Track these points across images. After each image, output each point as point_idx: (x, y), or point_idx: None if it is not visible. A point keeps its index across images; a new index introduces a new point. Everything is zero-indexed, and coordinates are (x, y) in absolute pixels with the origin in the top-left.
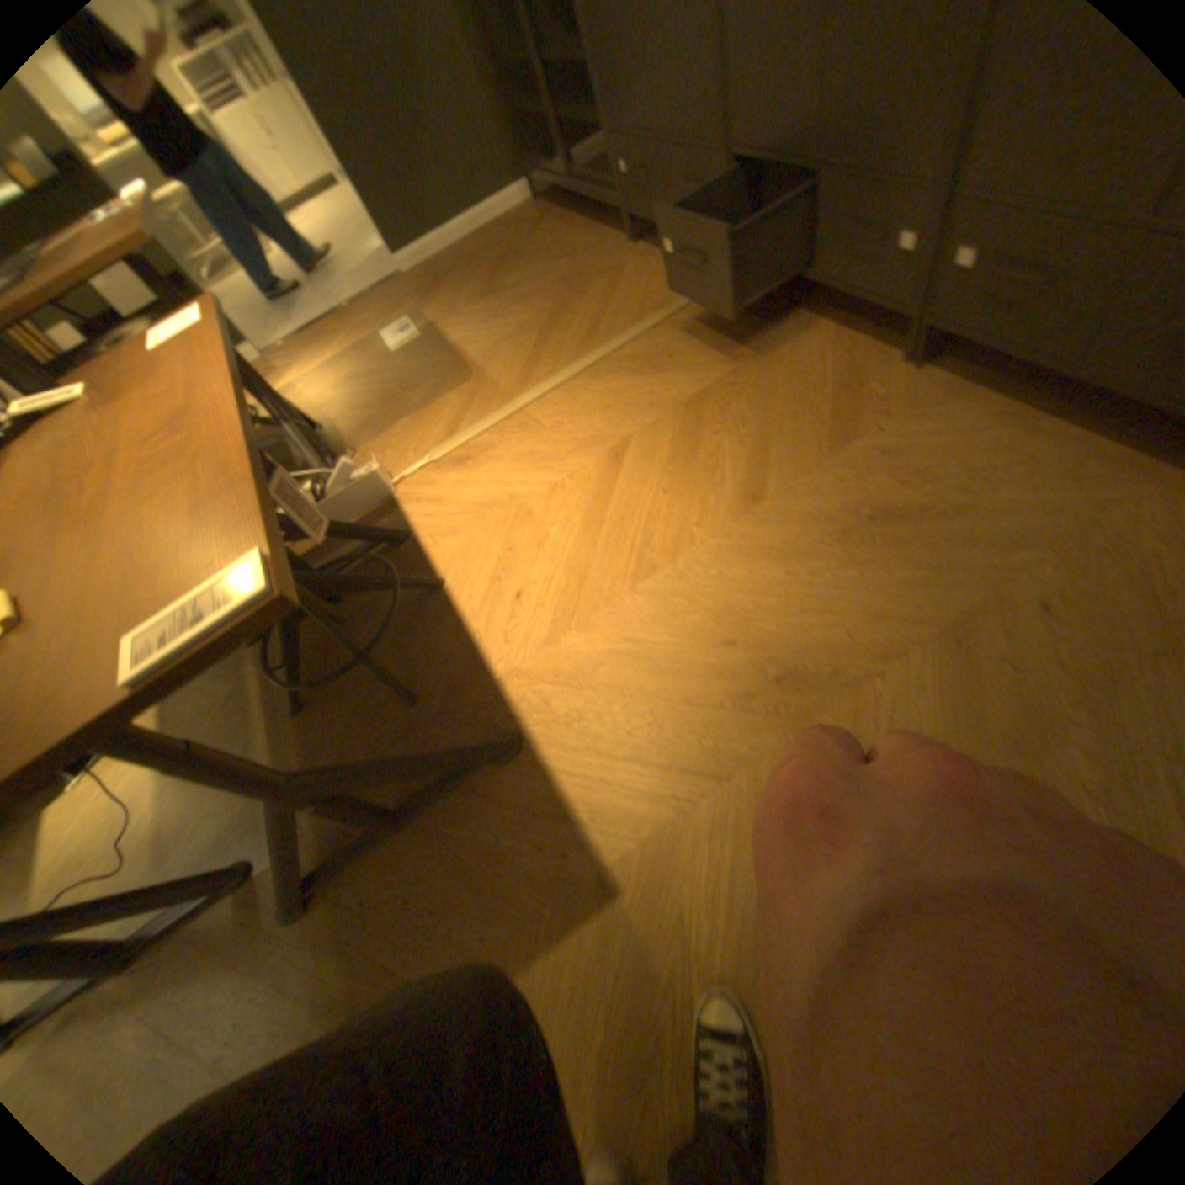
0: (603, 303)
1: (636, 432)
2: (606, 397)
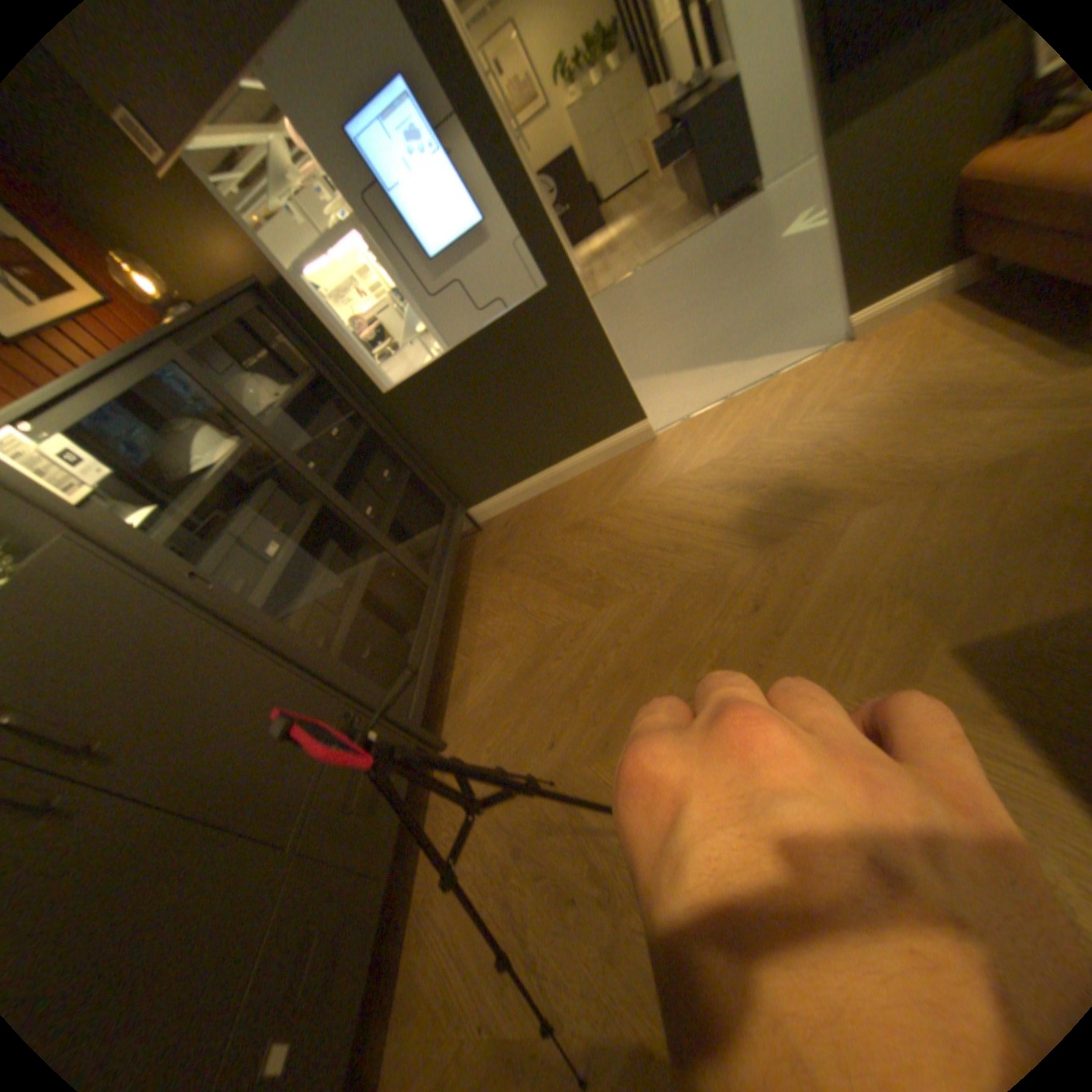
0: None
1: None
2: None
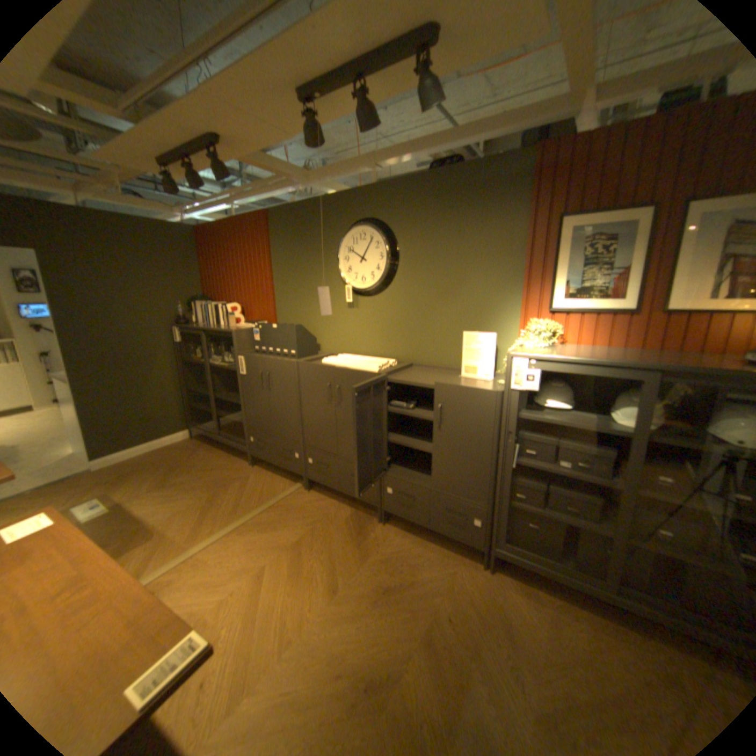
0: (239, 495)
1: (268, 564)
2: (248, 545)
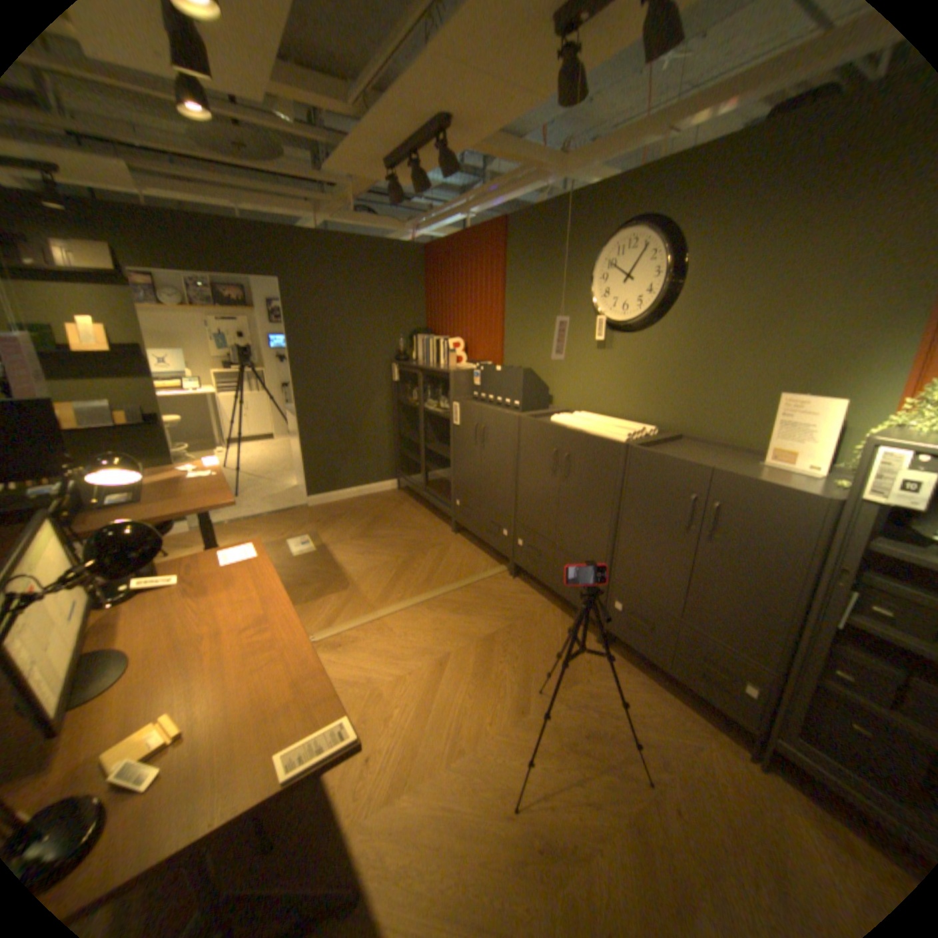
0: (438, 564)
1: (455, 652)
2: (438, 624)
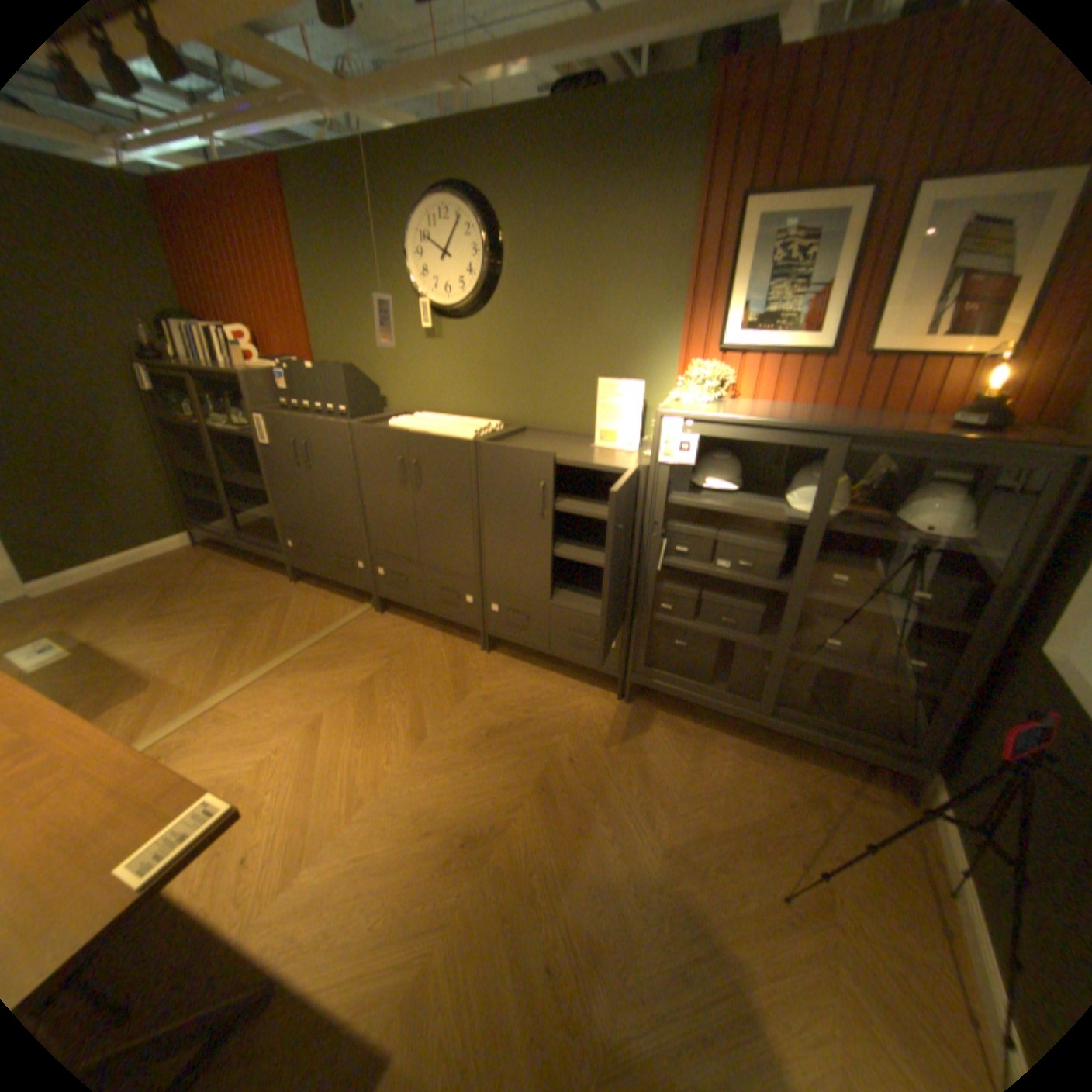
0: (278, 623)
1: (326, 710)
2: (296, 688)
